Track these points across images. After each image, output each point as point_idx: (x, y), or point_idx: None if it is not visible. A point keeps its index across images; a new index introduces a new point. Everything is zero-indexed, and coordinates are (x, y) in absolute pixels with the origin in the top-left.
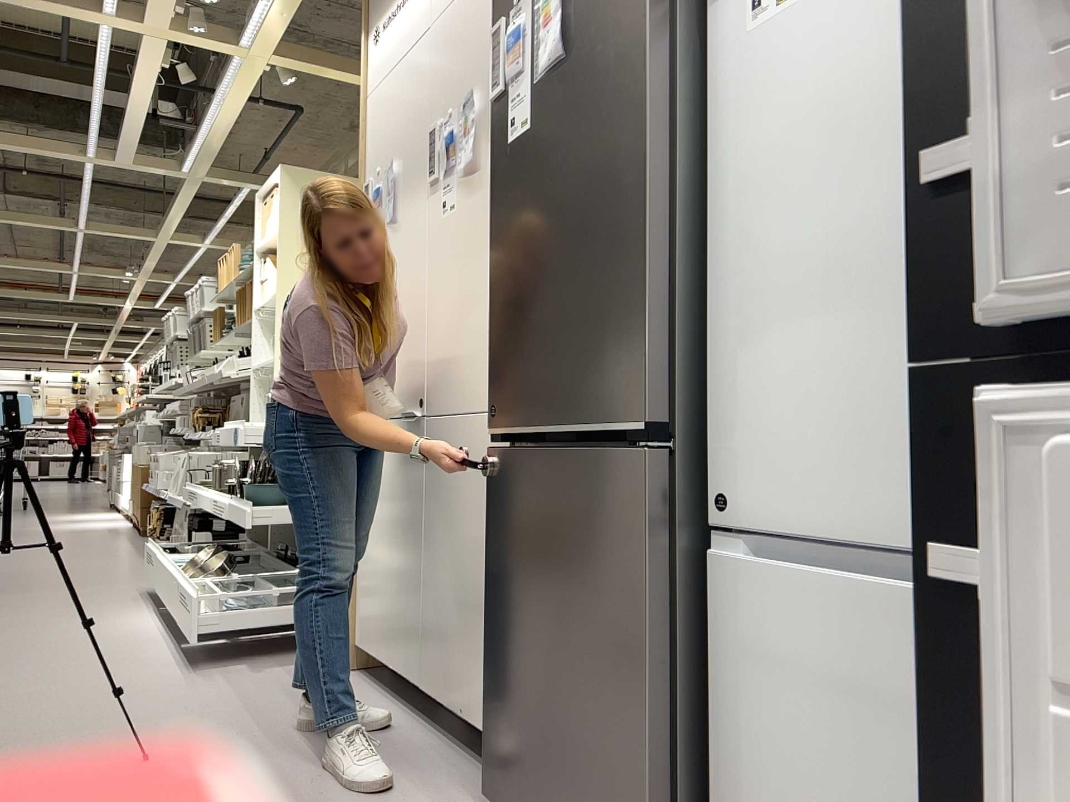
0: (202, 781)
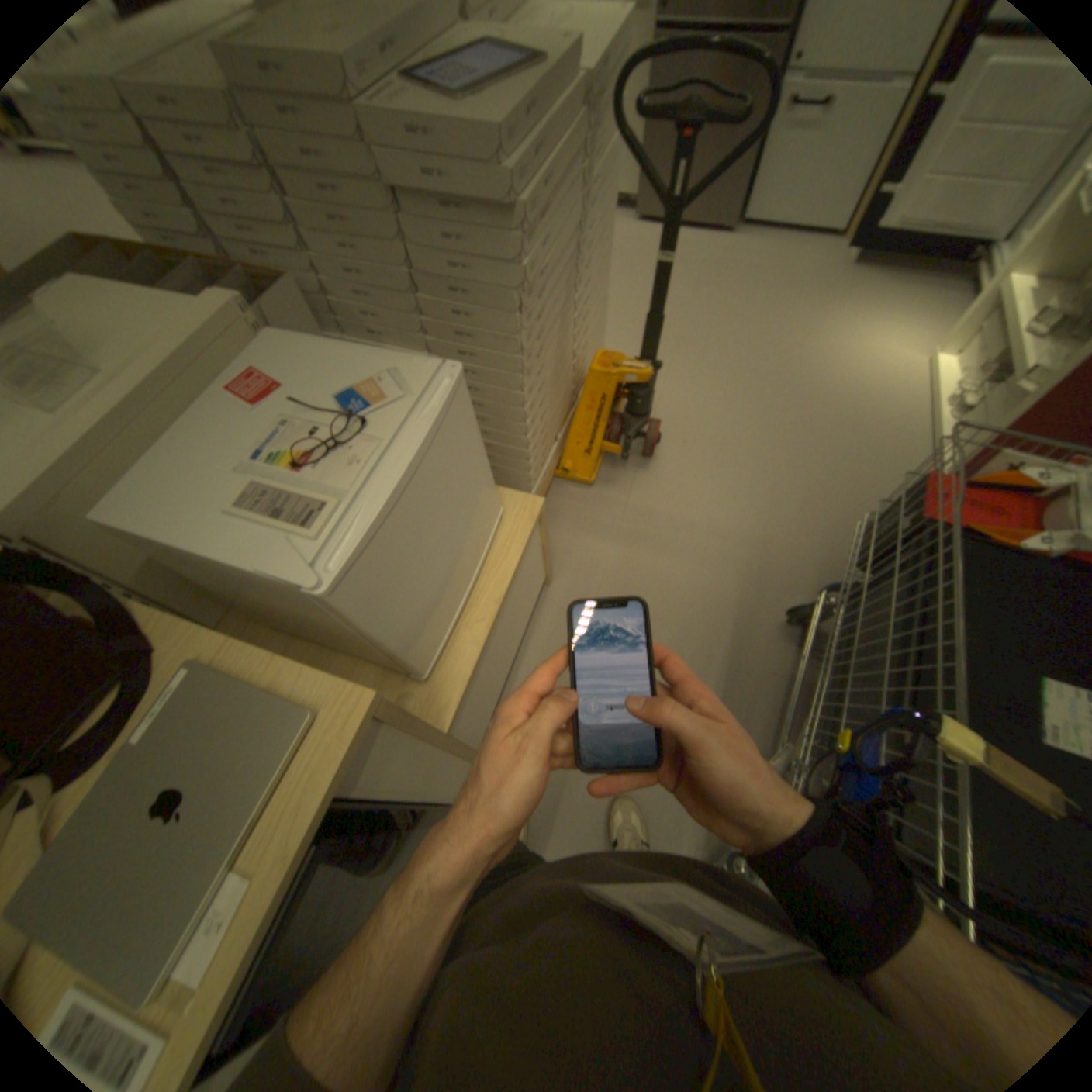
0: None
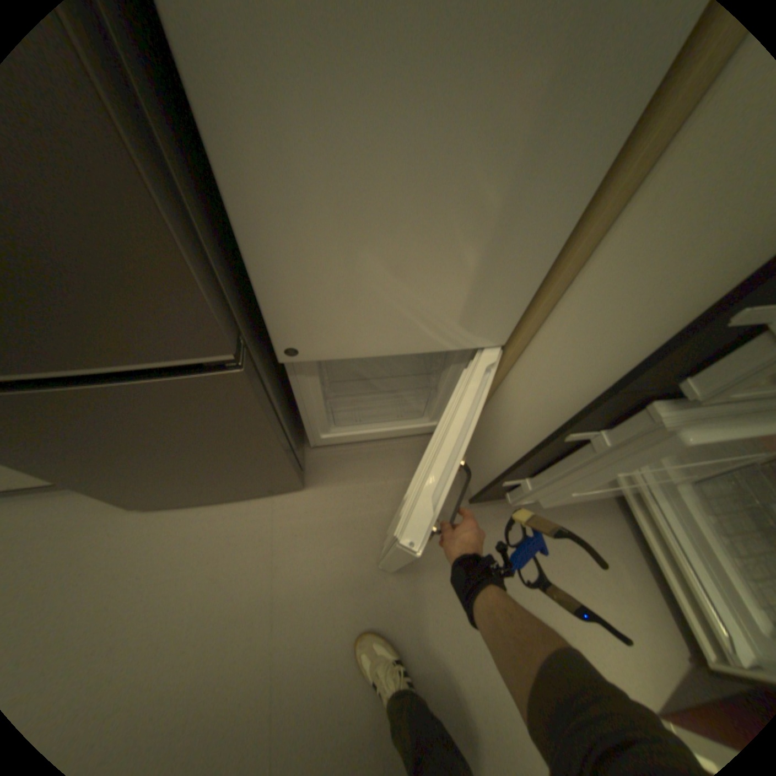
0: None
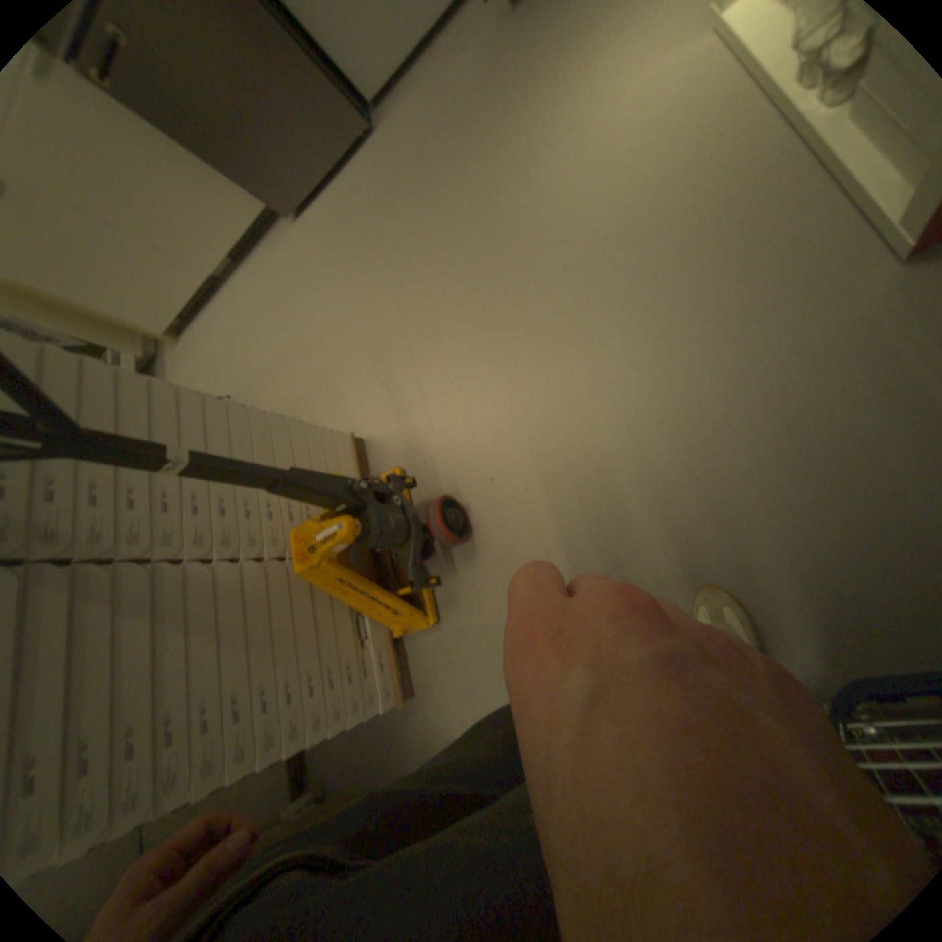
0: (247, 362)
